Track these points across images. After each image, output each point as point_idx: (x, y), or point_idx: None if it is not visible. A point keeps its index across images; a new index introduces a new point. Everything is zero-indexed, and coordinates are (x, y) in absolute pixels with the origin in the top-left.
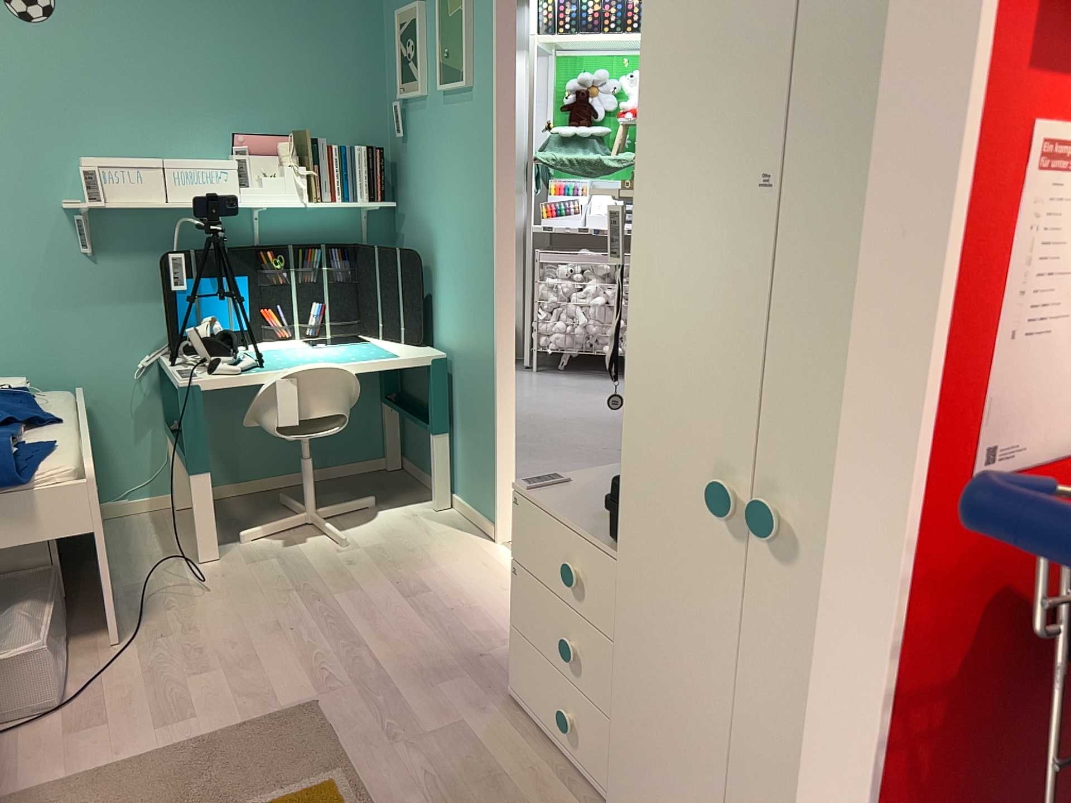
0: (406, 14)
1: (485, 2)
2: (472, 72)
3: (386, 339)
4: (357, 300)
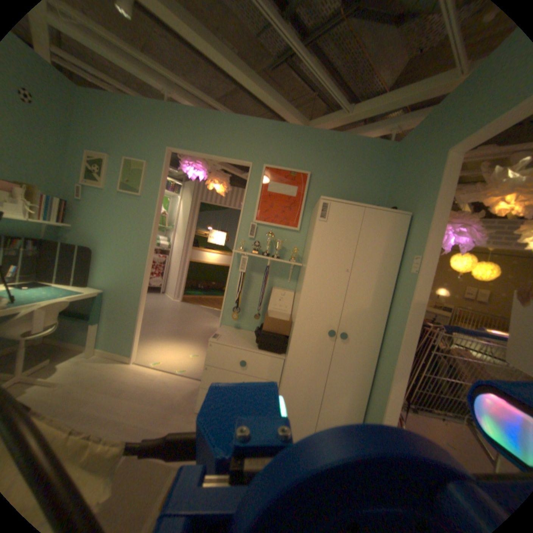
0: (93, 155)
1: (155, 173)
2: (142, 192)
3: (58, 285)
4: (36, 266)
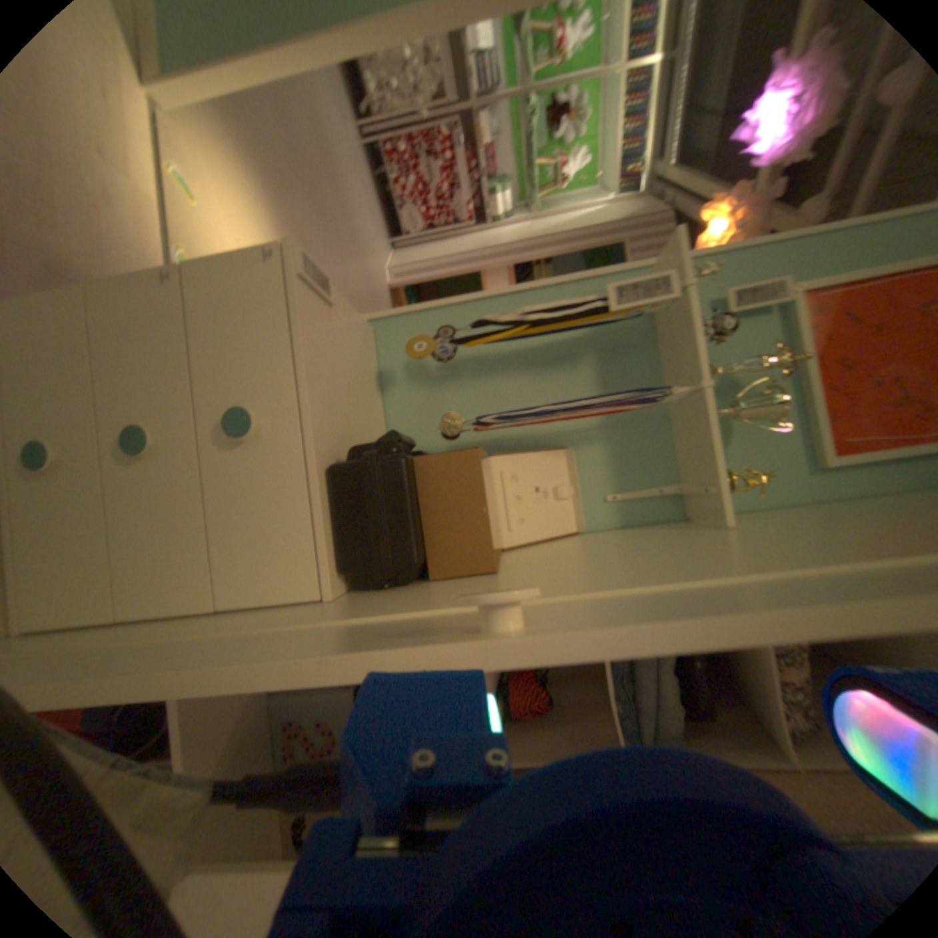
0: None
1: None
2: None
3: None
4: None
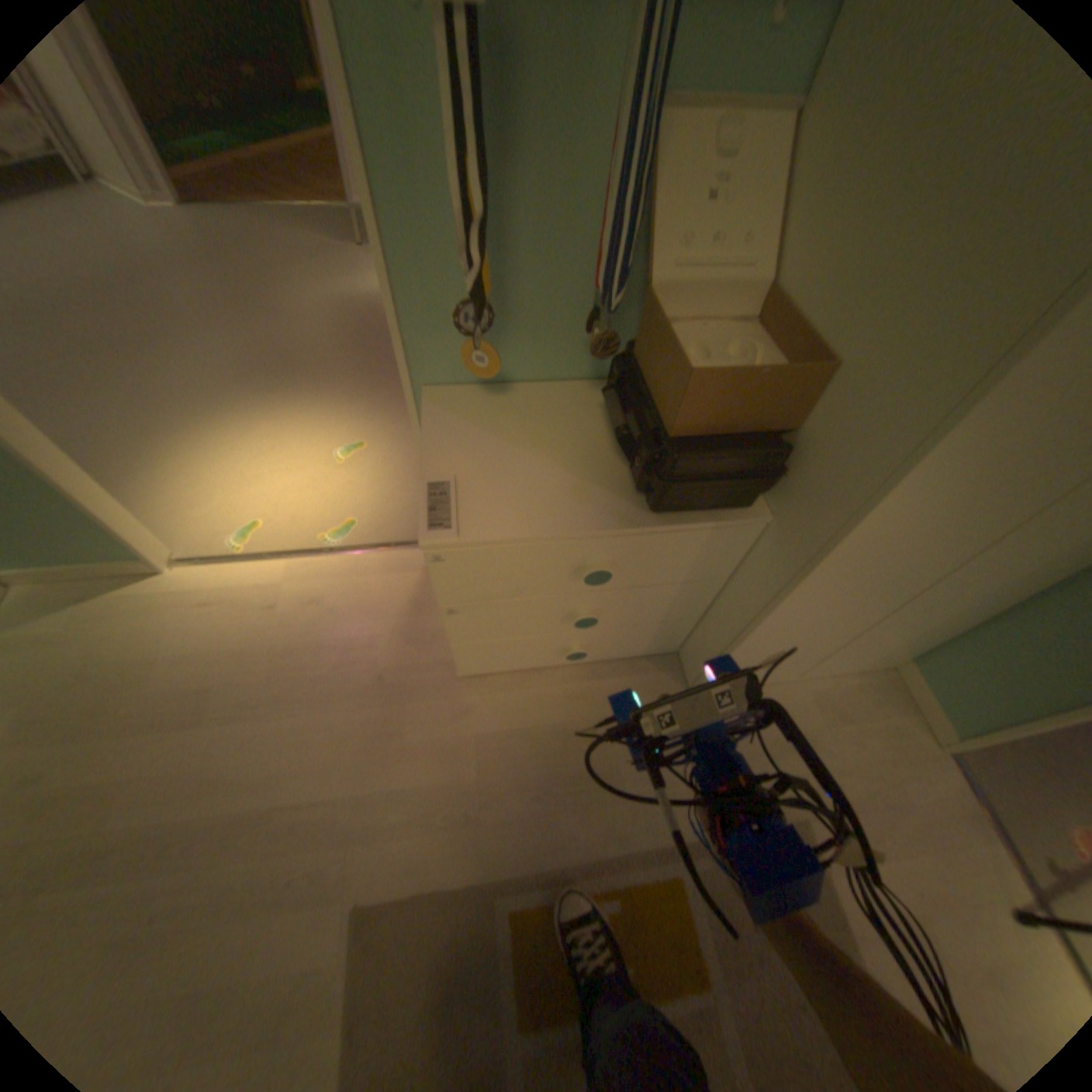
0: None
1: None
2: None
3: None
4: None
